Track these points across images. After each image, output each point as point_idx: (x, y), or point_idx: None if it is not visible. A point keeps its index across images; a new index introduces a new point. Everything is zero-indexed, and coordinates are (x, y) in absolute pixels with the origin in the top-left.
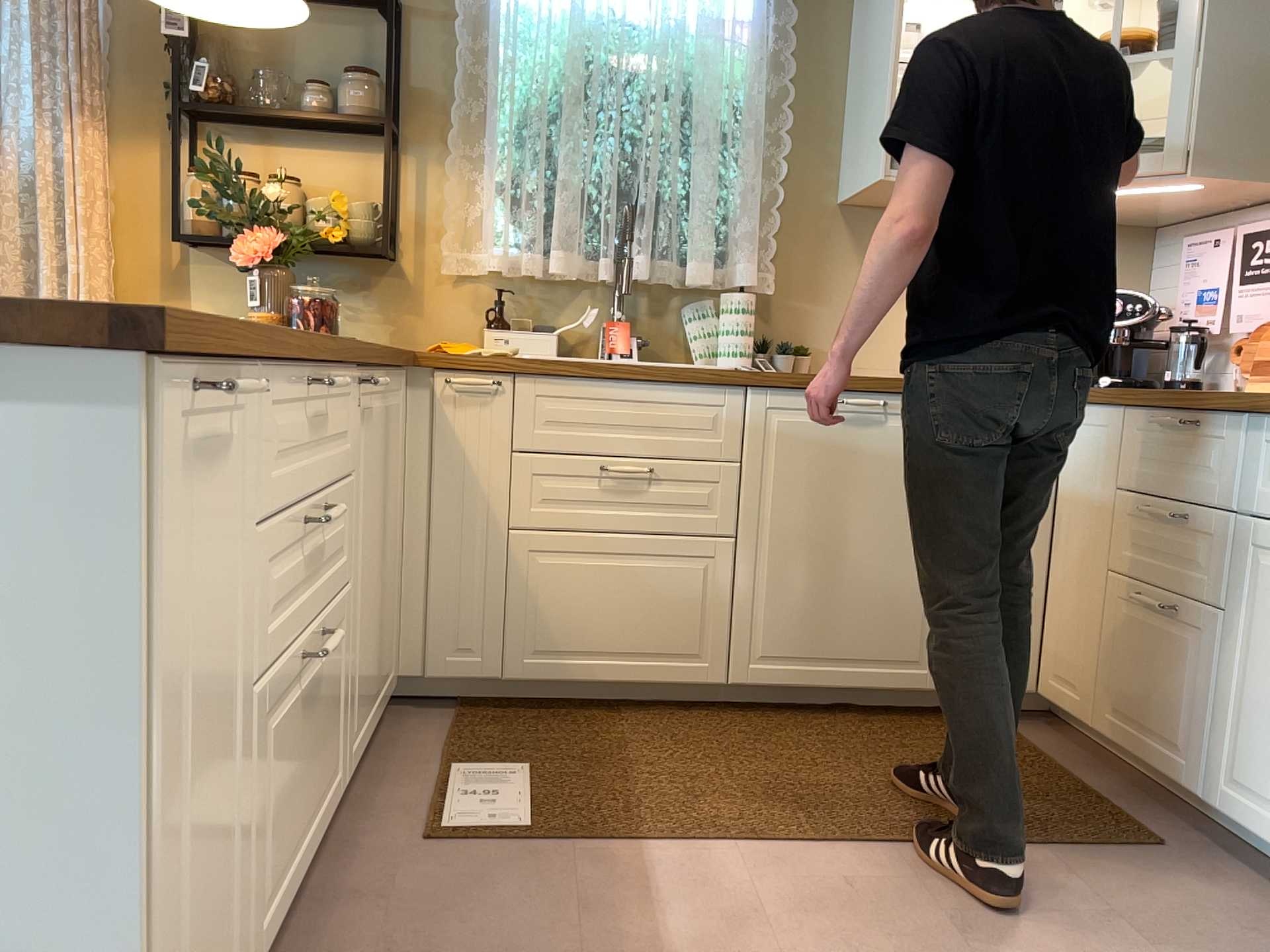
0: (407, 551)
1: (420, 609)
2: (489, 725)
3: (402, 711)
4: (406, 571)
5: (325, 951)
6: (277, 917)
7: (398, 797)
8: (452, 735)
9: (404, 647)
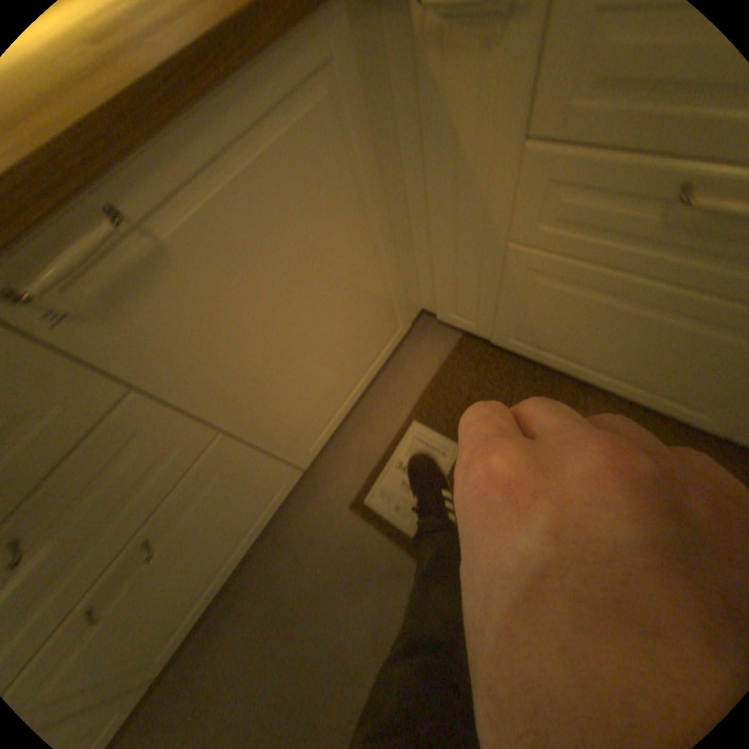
0: (414, 235)
1: (430, 278)
2: (470, 370)
3: (427, 325)
4: (416, 250)
5: (258, 587)
6: (208, 604)
7: (367, 443)
8: (438, 376)
9: (422, 297)
